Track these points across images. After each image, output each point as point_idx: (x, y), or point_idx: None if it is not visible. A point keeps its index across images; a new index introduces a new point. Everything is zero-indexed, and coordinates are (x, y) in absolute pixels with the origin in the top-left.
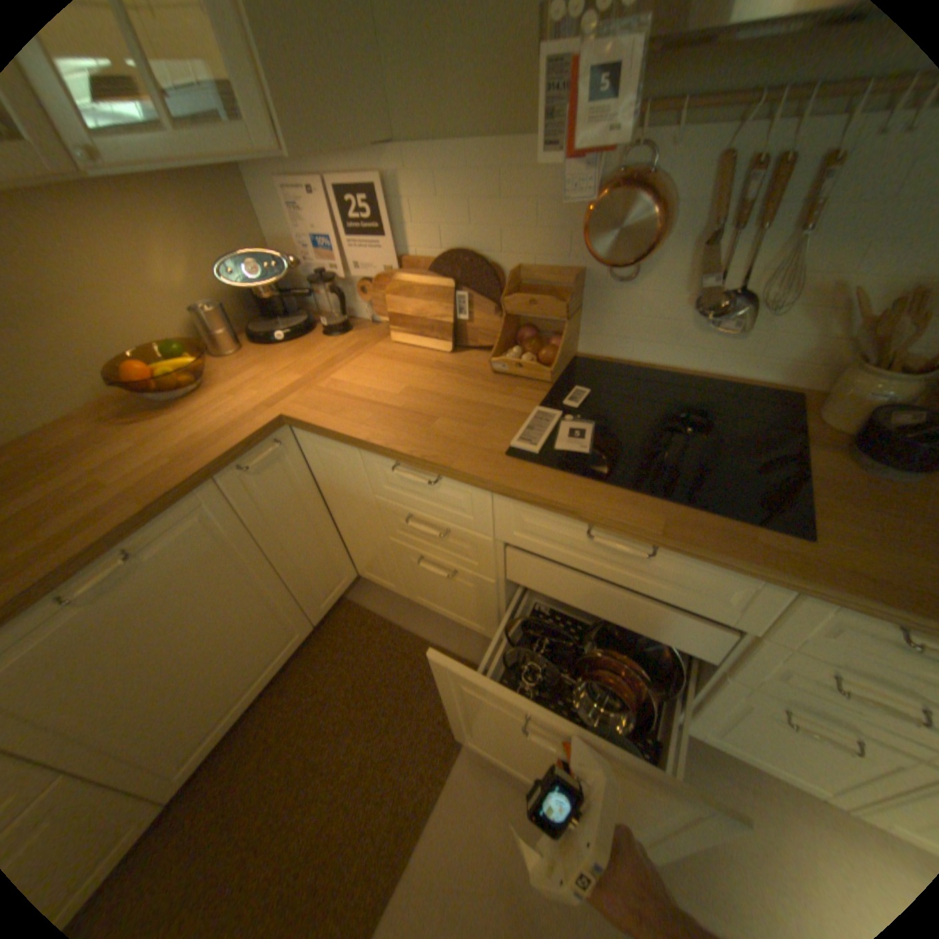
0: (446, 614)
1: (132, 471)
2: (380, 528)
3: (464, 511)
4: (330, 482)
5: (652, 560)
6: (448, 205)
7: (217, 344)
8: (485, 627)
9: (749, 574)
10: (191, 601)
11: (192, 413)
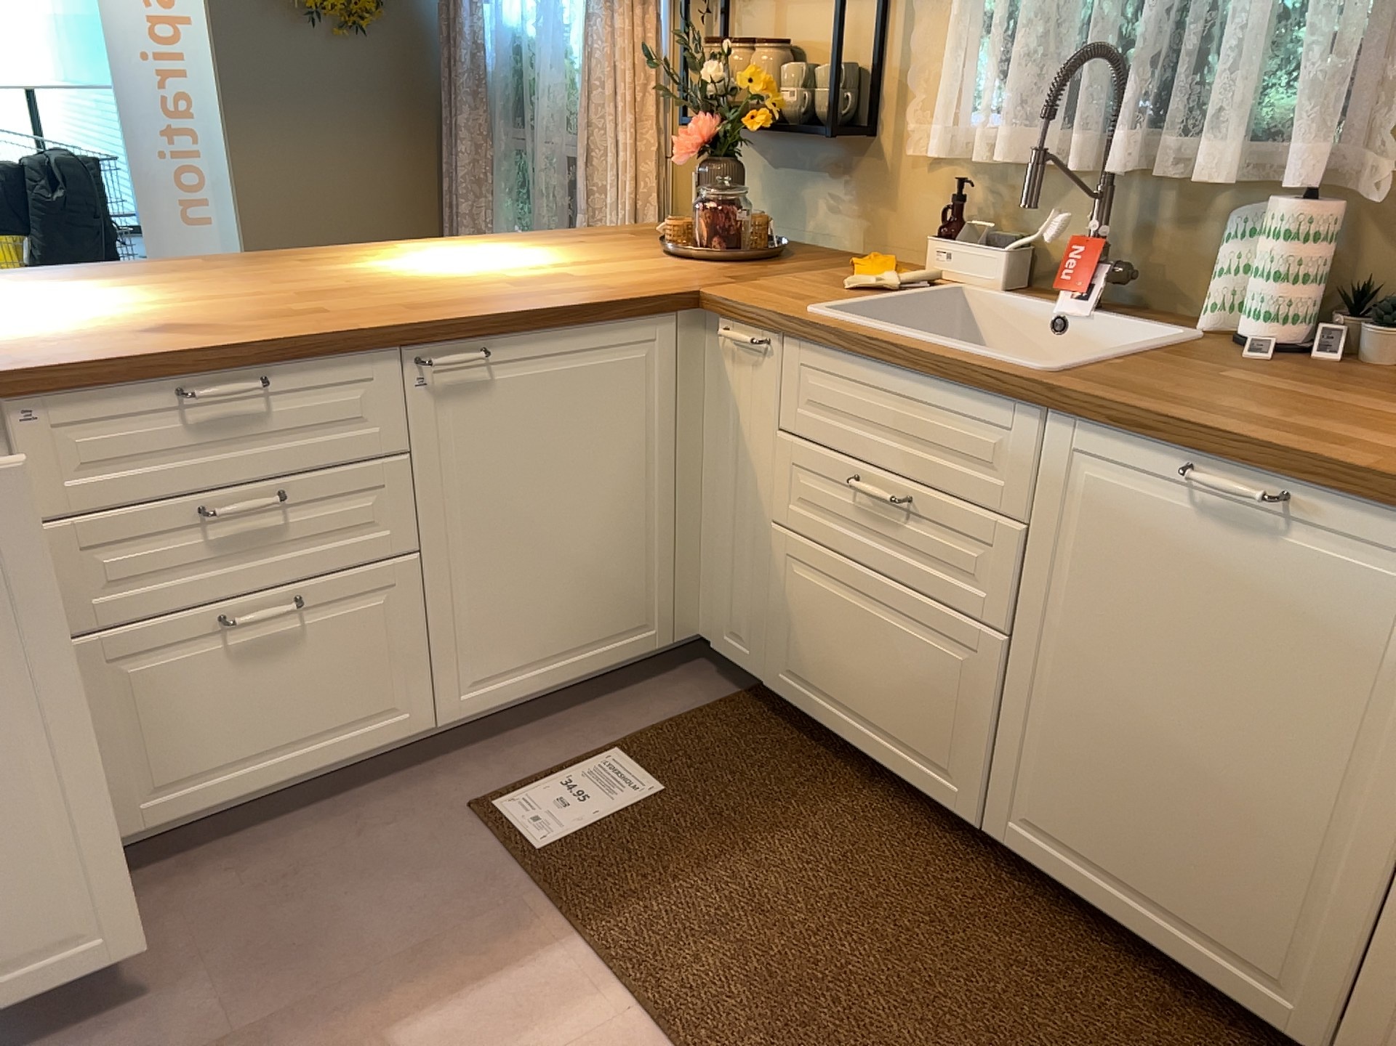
0: None
1: None
2: None
3: None
4: None
5: None
6: None
7: None
8: None
9: None
10: (1262, 672)
11: None
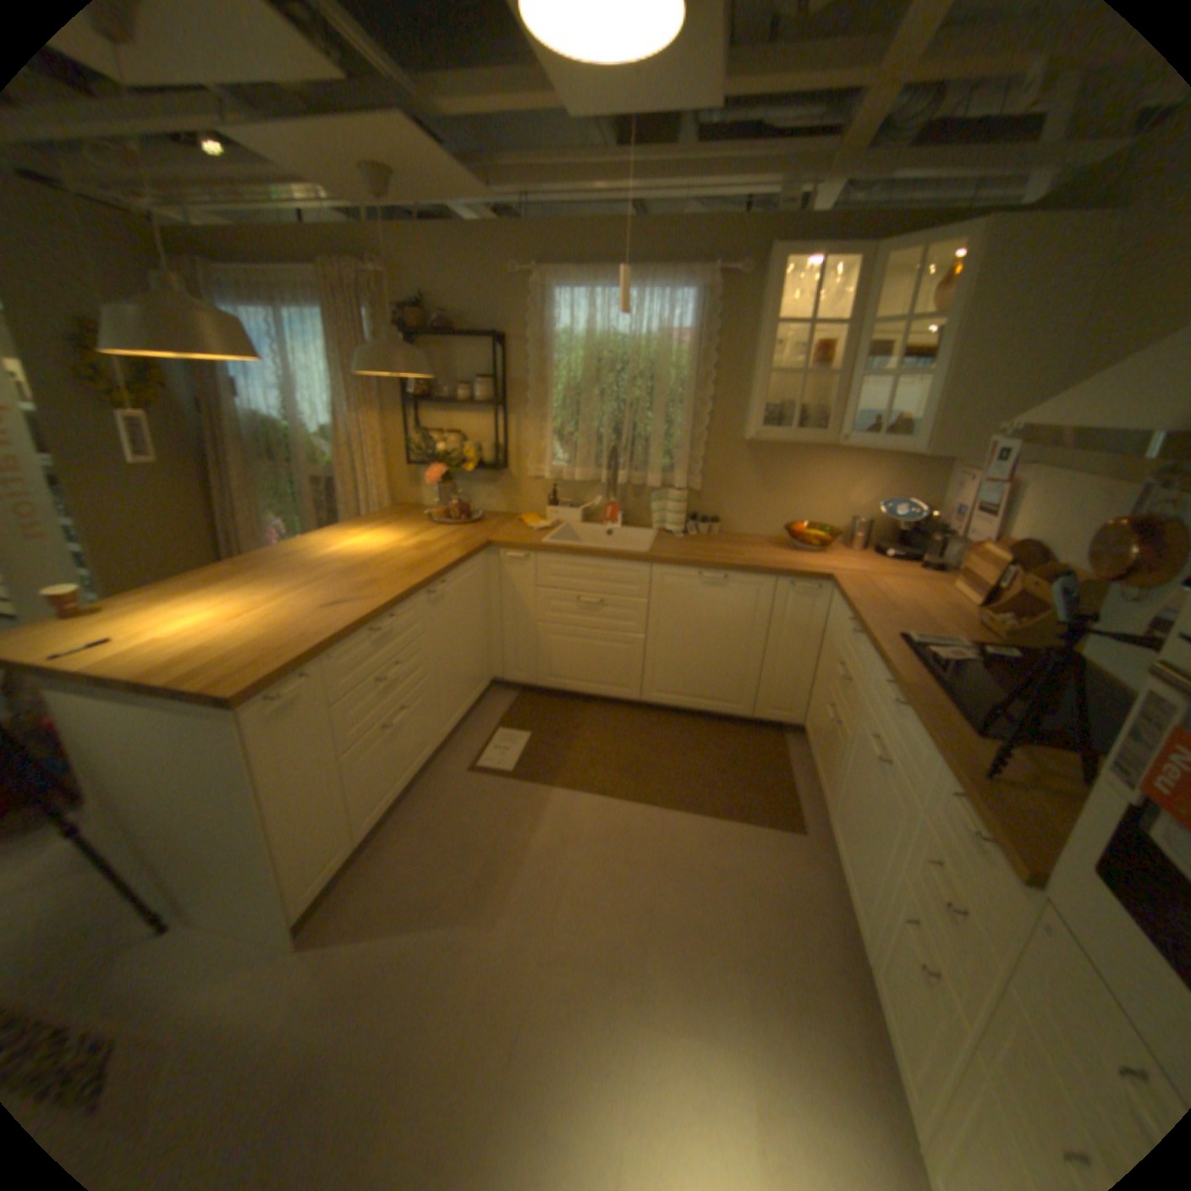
0: (821, 777)
1: (757, 557)
2: (830, 676)
3: (862, 664)
4: (830, 631)
5: (906, 718)
6: (1048, 511)
7: (852, 540)
8: (831, 795)
9: (923, 725)
10: (725, 622)
11: (802, 556)
